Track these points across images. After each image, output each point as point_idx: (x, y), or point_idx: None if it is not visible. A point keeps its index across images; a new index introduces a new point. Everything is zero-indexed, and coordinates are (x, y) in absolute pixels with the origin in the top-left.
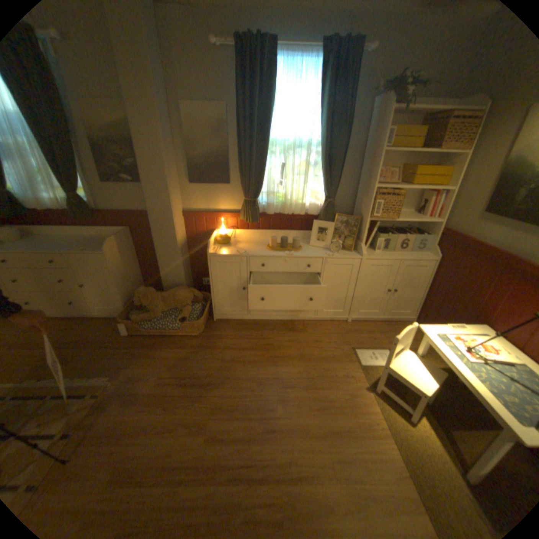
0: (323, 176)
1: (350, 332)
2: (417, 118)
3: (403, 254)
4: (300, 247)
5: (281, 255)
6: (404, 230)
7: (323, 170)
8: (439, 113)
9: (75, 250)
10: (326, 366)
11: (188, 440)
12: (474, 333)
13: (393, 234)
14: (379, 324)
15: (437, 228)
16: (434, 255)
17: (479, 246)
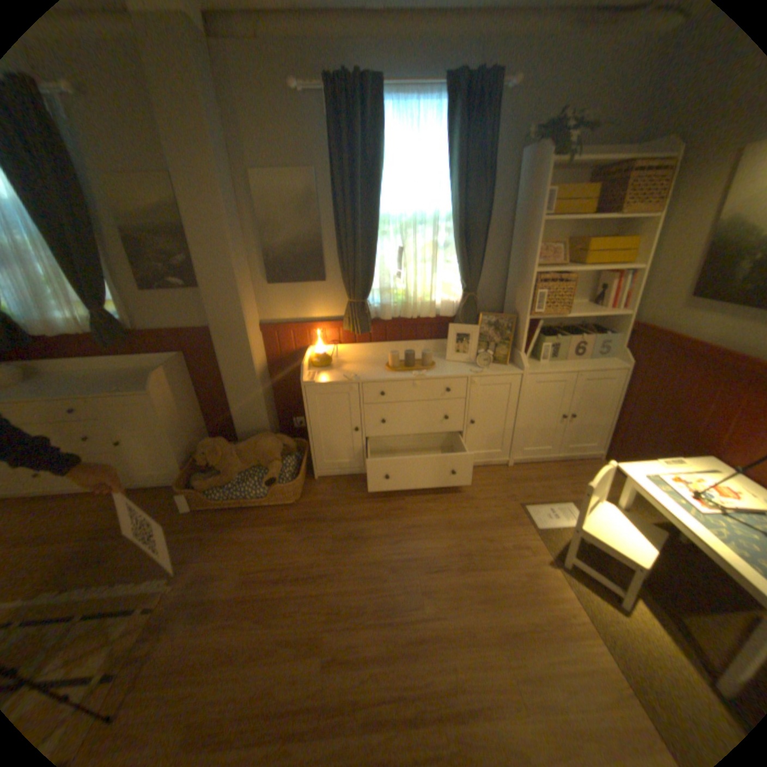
0: (458, 262)
1: (514, 480)
2: (582, 174)
3: (580, 364)
4: (433, 363)
5: (407, 377)
6: (577, 329)
7: (459, 252)
8: (614, 165)
9: (106, 392)
10: (487, 535)
11: (297, 666)
12: (698, 471)
13: (564, 336)
14: (554, 466)
15: (624, 323)
16: (624, 362)
17: (690, 345)
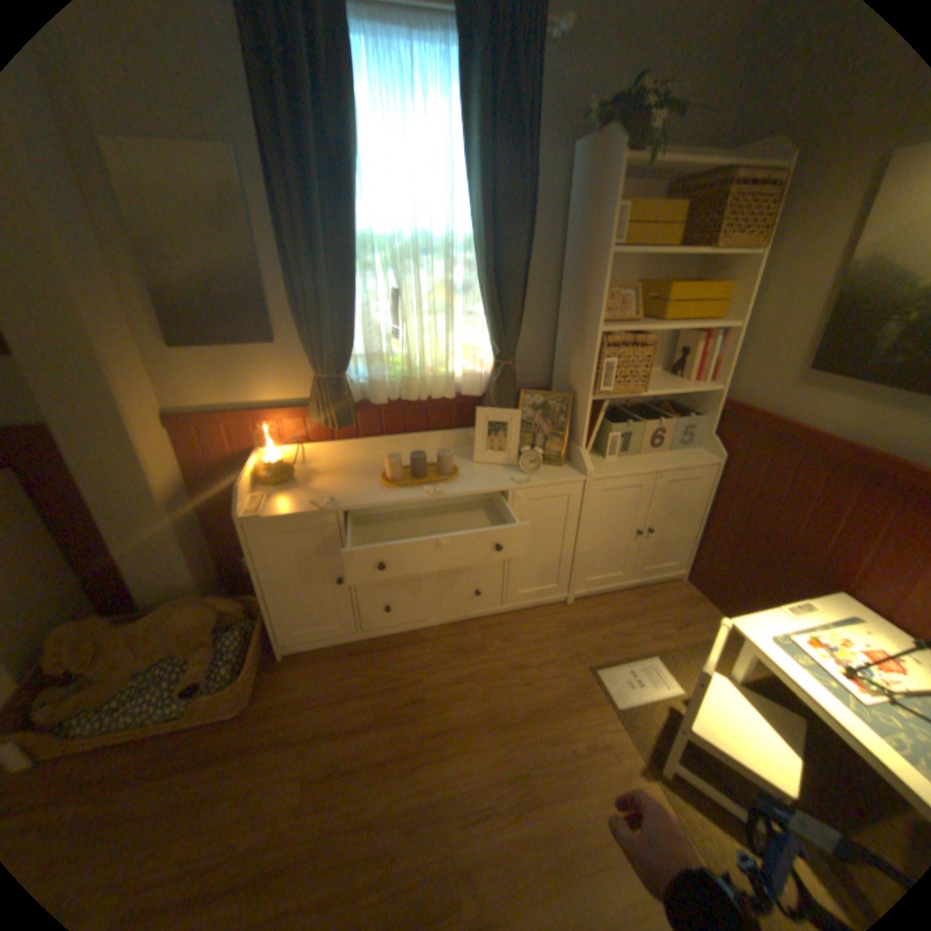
0: (487, 313)
1: (577, 627)
2: (657, 187)
3: (658, 459)
4: (456, 469)
5: (417, 496)
6: (650, 408)
7: (487, 299)
8: (701, 175)
9: None
10: (549, 731)
11: None
12: (834, 620)
13: (637, 421)
14: (626, 597)
15: (711, 401)
16: (713, 454)
17: (809, 436)
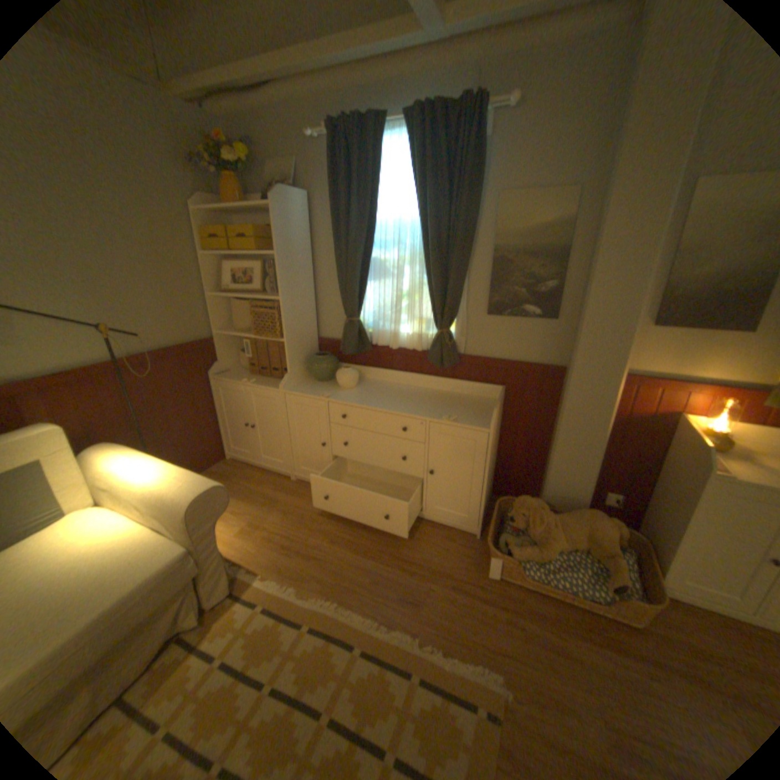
0: None
1: None
2: None
3: None
4: None
5: None
6: None
7: None
8: None
9: (447, 420)
10: None
11: None
12: None
13: None
14: None
15: None
16: None
17: None
